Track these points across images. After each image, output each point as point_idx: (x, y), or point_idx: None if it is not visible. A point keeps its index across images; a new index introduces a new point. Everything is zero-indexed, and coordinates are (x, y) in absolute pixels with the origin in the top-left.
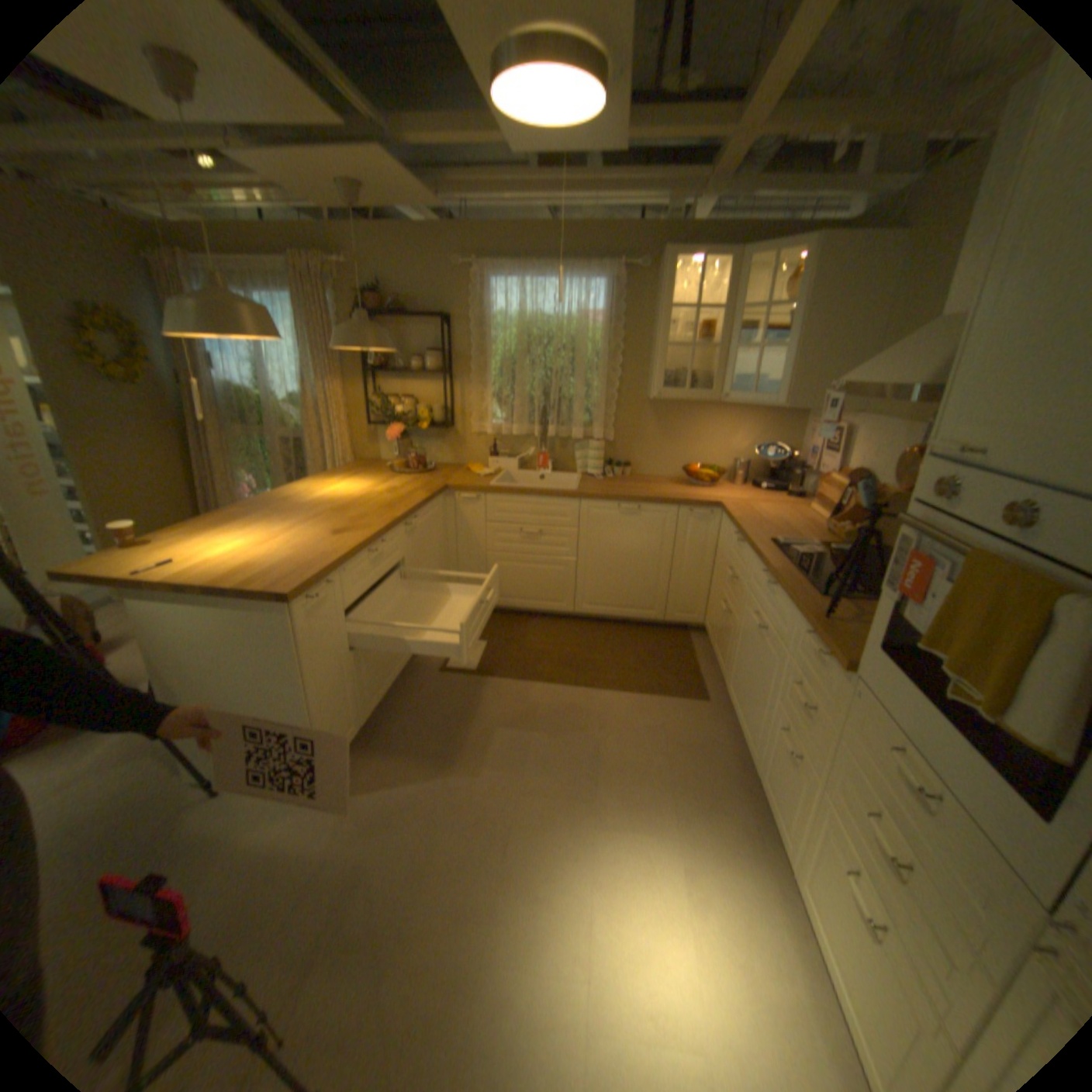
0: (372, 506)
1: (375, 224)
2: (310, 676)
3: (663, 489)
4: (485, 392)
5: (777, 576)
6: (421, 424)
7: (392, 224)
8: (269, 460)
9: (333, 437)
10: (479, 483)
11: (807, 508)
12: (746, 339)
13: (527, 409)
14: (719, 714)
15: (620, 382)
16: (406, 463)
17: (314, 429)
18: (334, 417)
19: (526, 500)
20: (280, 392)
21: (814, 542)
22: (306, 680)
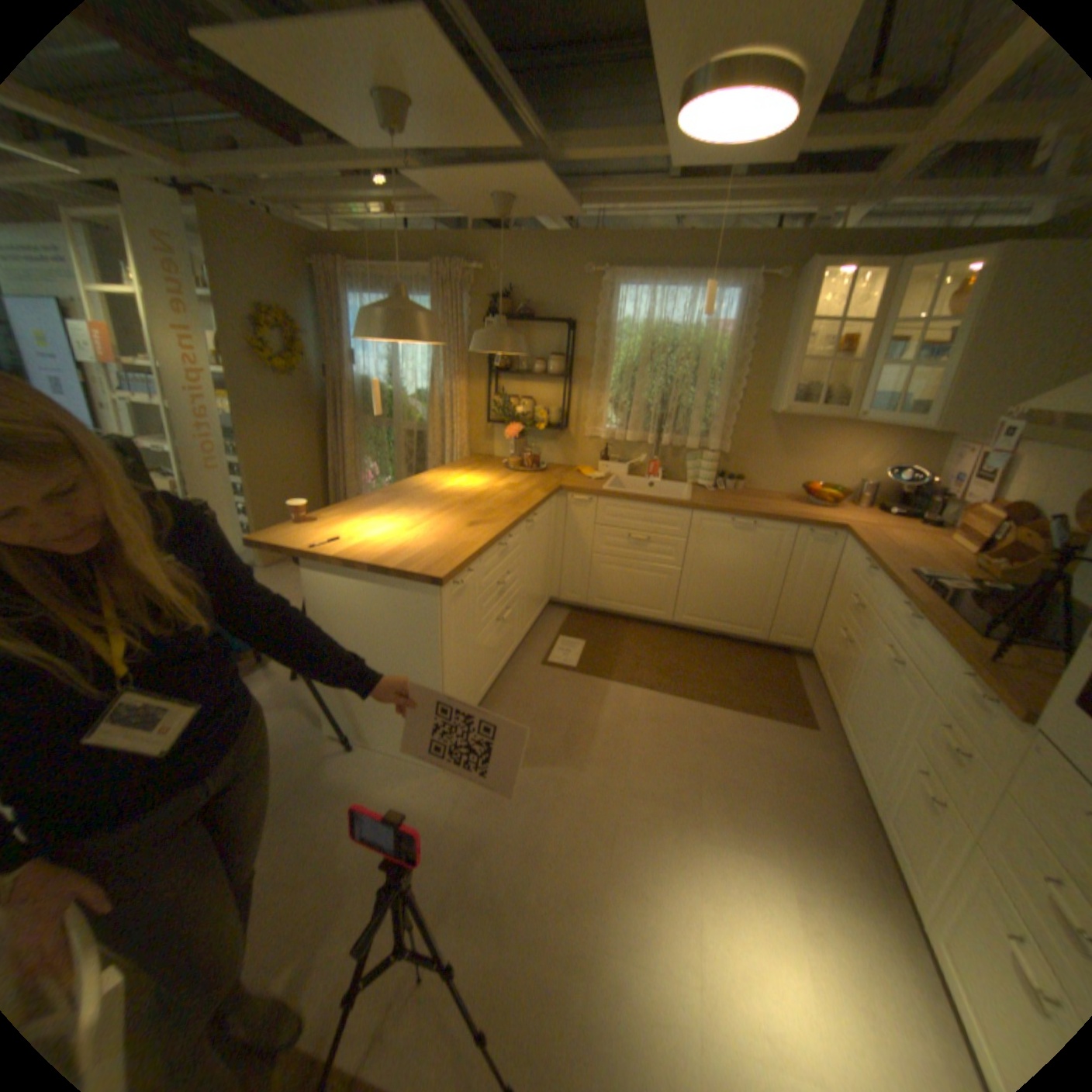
0: (496, 499)
1: (515, 232)
2: (448, 653)
3: (781, 505)
4: (602, 396)
5: (926, 610)
6: (539, 424)
7: (531, 232)
8: (394, 449)
9: (455, 431)
10: (591, 484)
11: (948, 539)
12: (894, 354)
13: (644, 415)
14: (830, 746)
15: (744, 392)
16: (521, 460)
17: (437, 422)
18: (457, 412)
19: (638, 505)
20: (411, 387)
21: (965, 577)
22: (445, 656)
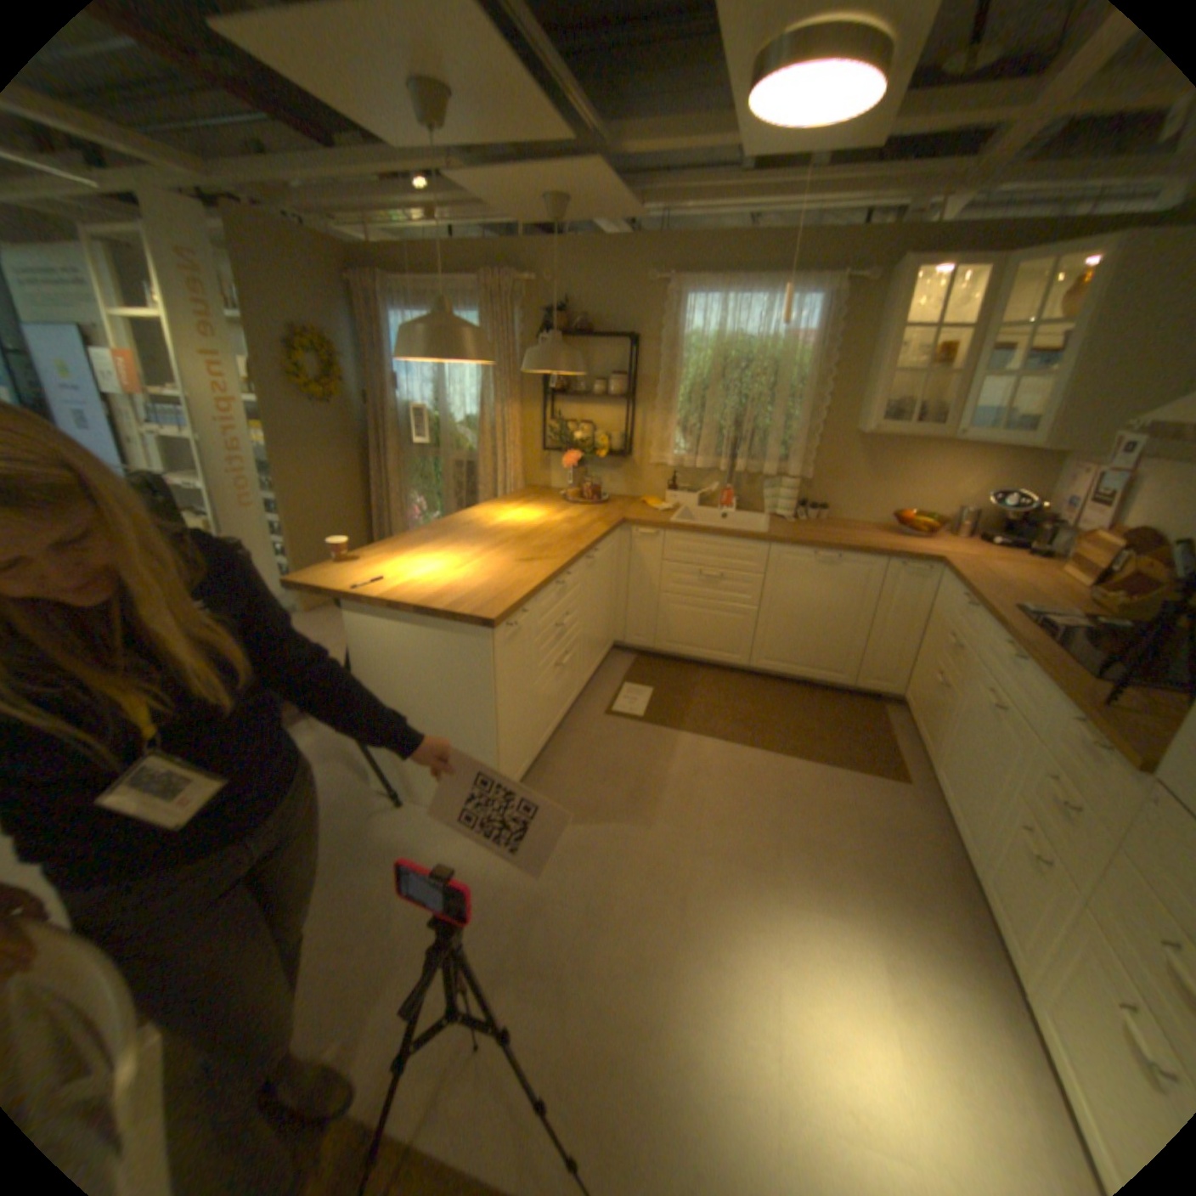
0: (554, 534)
1: (570, 237)
2: (503, 701)
3: (870, 536)
4: (669, 418)
5: (1032, 649)
6: (600, 450)
7: (589, 236)
8: (443, 481)
9: (508, 460)
10: (658, 517)
11: (1058, 571)
12: (998, 363)
13: (716, 439)
14: (924, 800)
15: (828, 410)
16: (580, 491)
17: (489, 451)
18: (511, 440)
19: (710, 538)
20: (459, 413)
21: (1076, 613)
22: (499, 704)
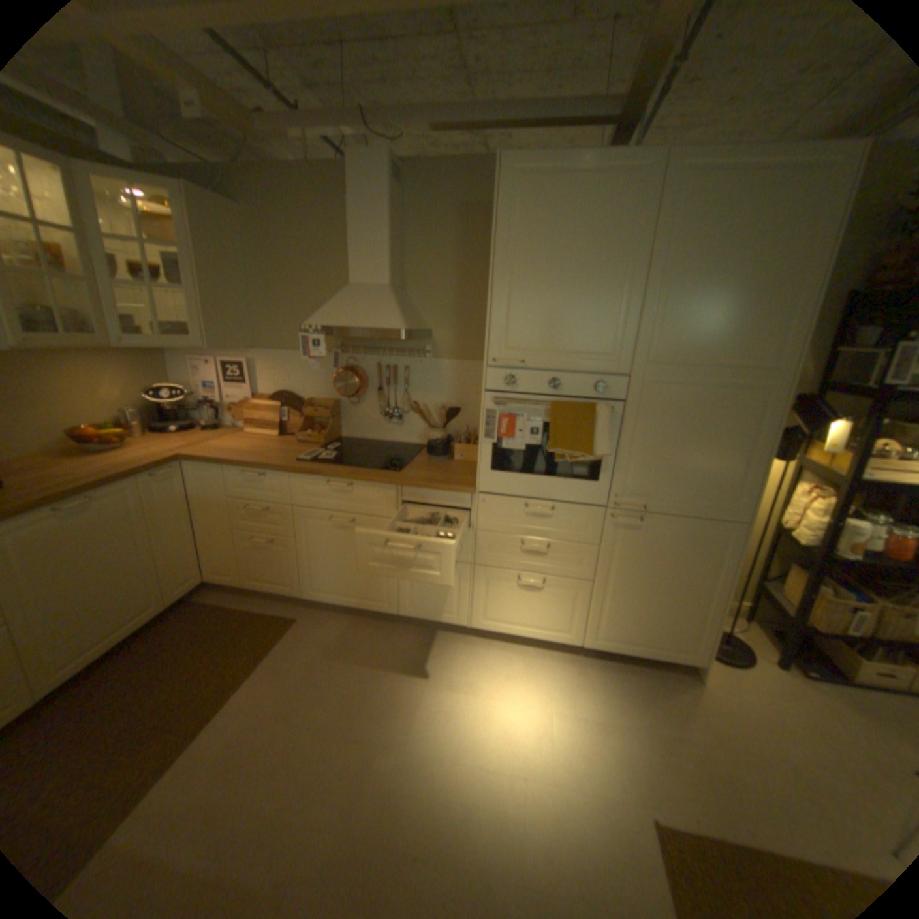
0: None
1: None
2: None
3: (77, 467)
4: None
5: (357, 476)
6: None
7: None
8: None
9: None
10: None
11: (241, 434)
12: (110, 274)
13: None
14: (313, 619)
15: None
16: None
17: None
18: None
19: None
20: None
21: (317, 450)
22: None
